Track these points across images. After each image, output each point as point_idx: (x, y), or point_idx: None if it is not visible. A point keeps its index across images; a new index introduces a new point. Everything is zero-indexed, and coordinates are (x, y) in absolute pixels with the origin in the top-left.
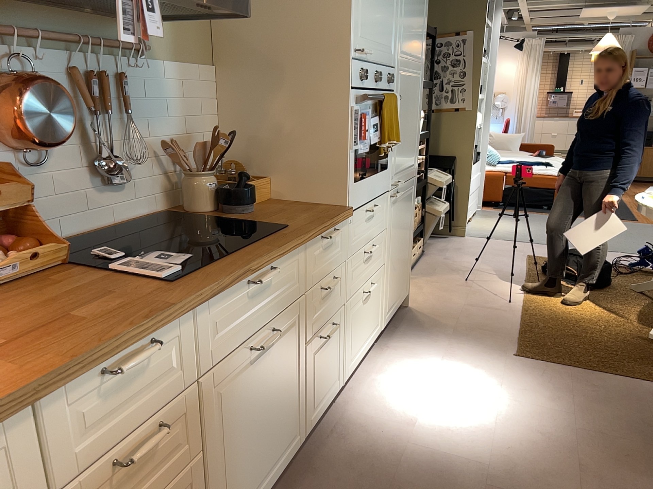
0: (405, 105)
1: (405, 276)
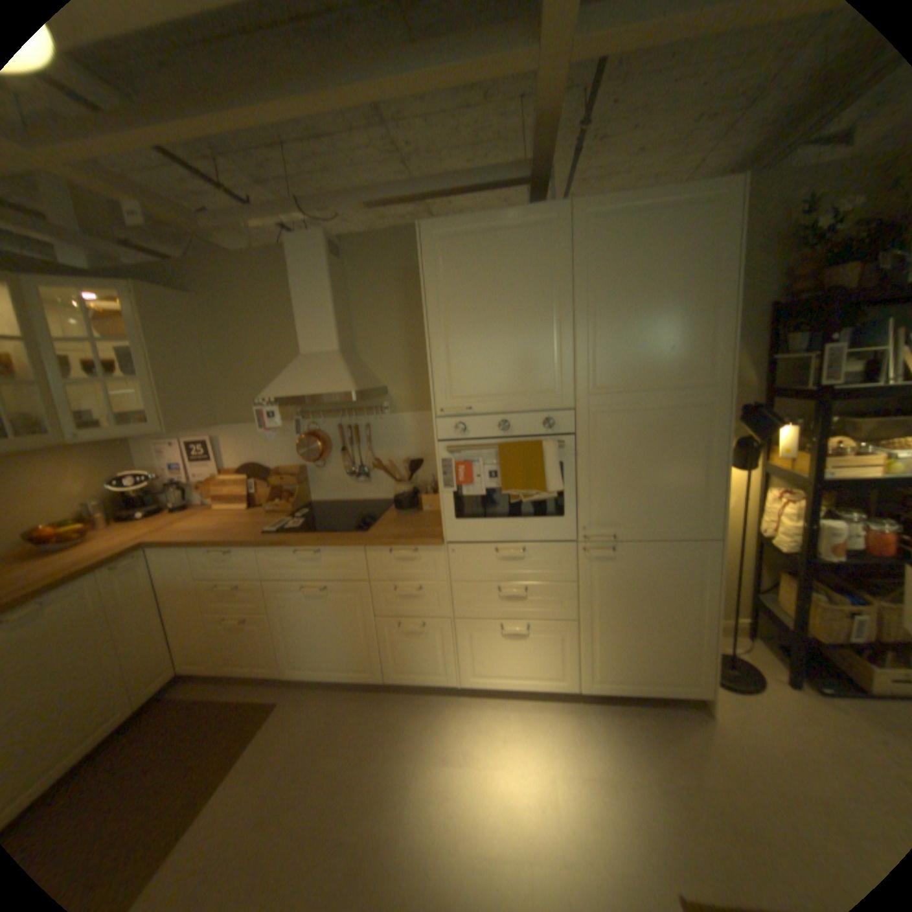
0: (628, 446)
1: (683, 669)
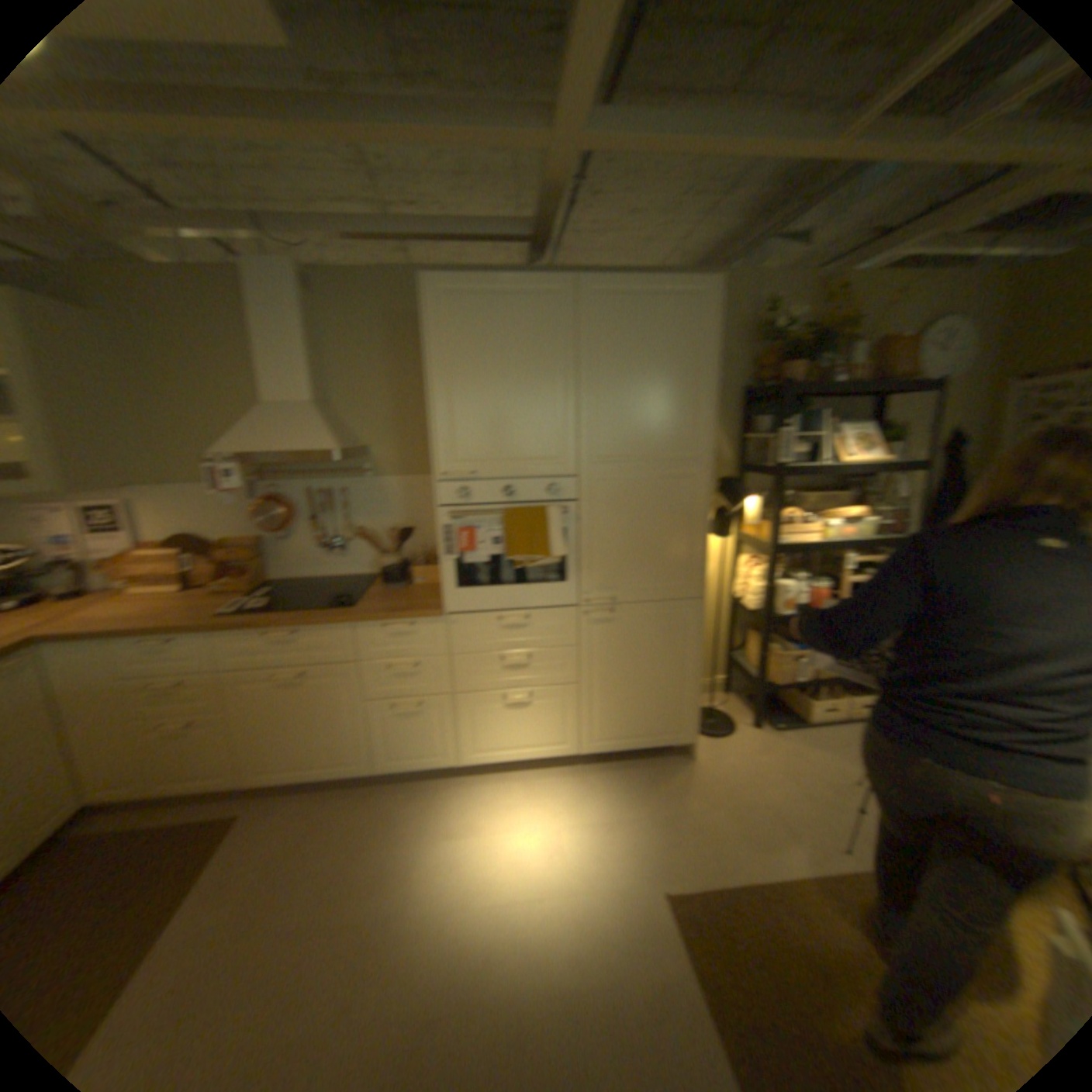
0: (626, 513)
1: (670, 718)
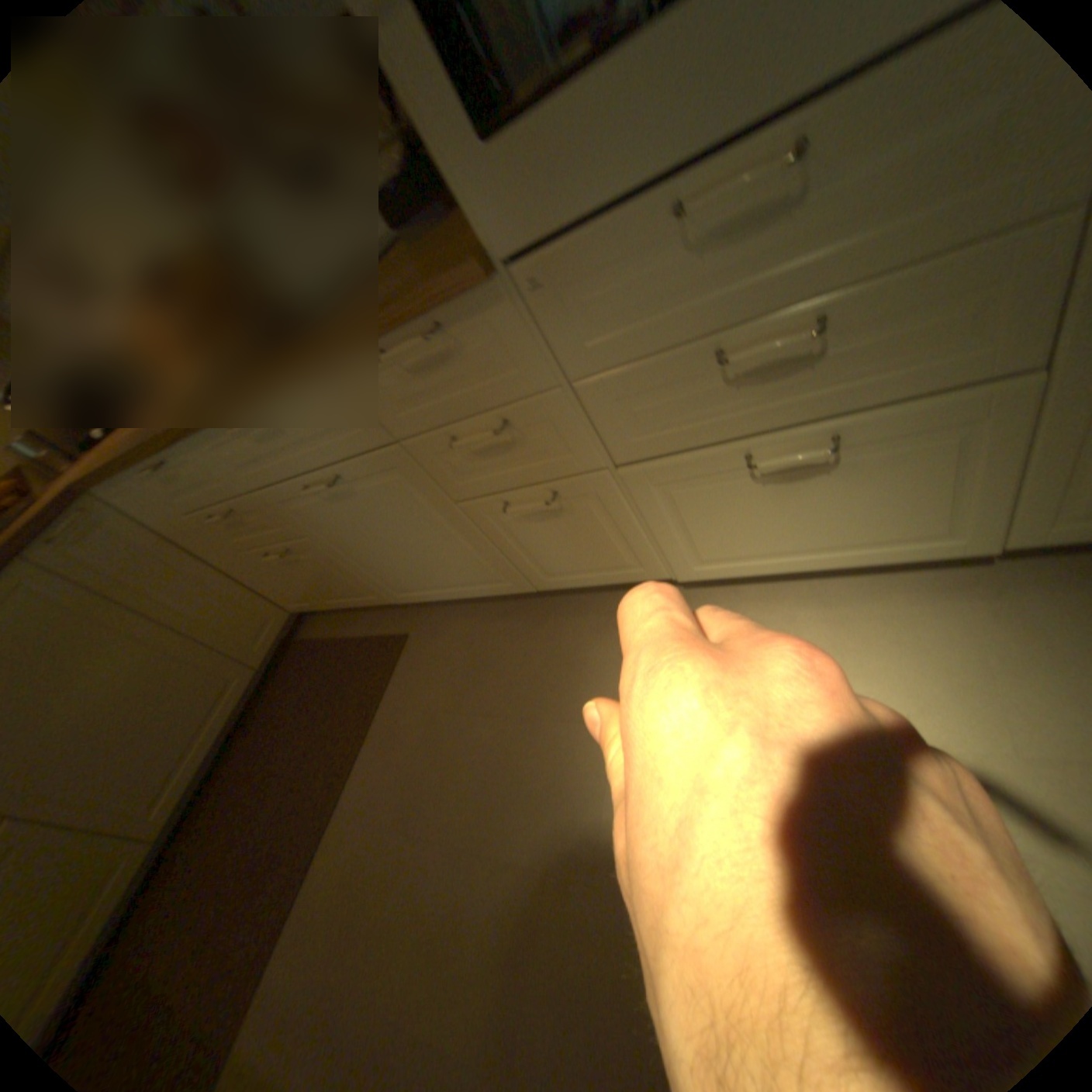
0: None
1: None
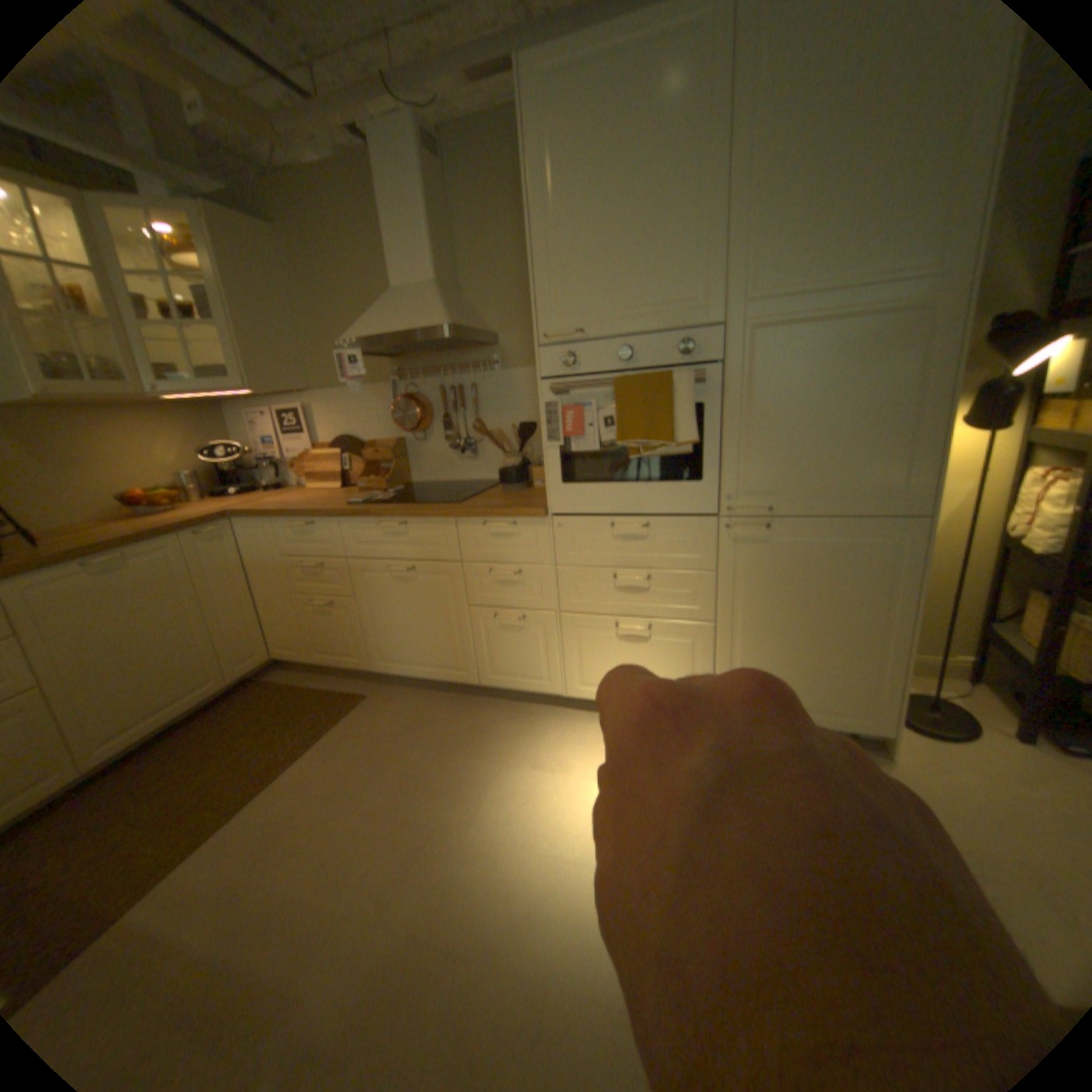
0: (800, 374)
1: (855, 692)
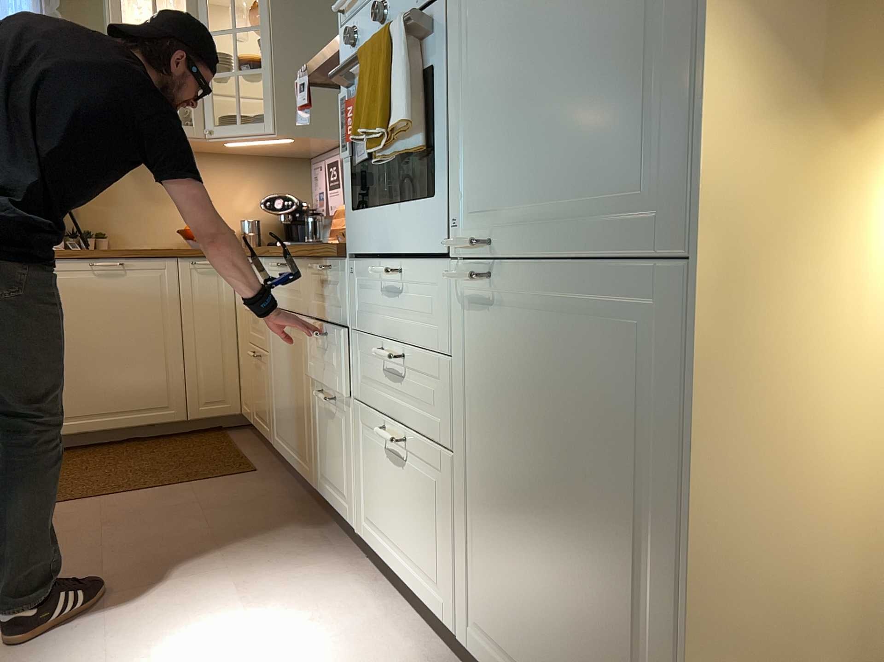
0: None
1: None
